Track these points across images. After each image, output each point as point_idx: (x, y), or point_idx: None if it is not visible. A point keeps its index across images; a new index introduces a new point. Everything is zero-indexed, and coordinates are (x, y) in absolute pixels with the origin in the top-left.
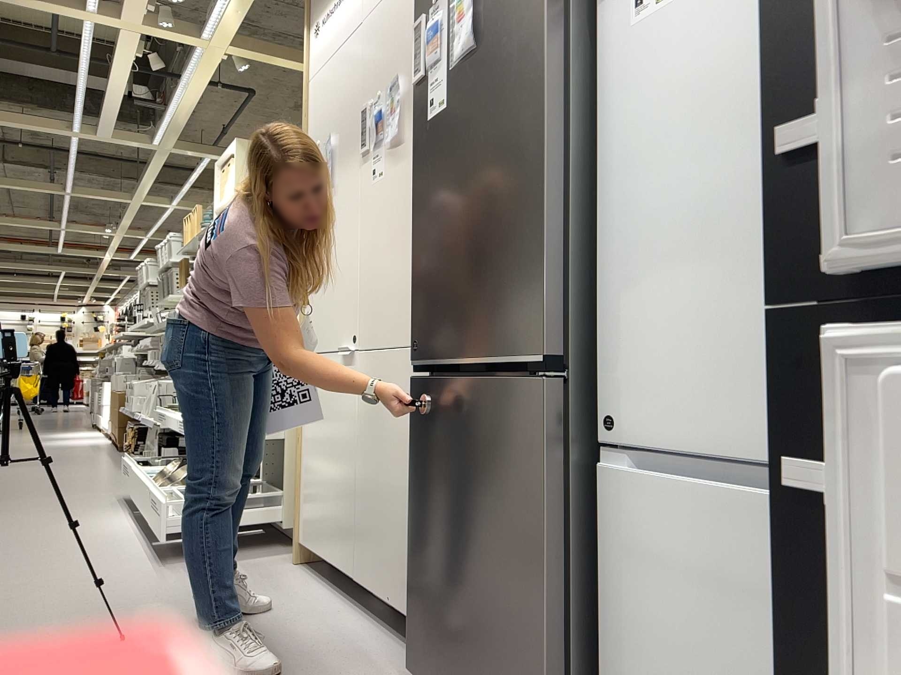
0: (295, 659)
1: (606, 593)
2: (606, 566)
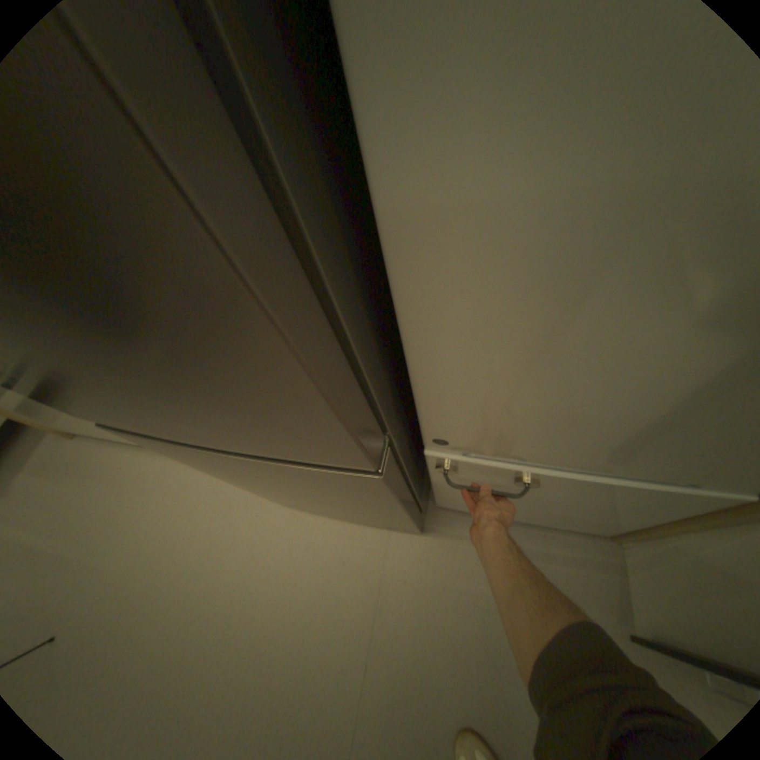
0: (187, 539)
1: (432, 480)
2: (431, 475)
